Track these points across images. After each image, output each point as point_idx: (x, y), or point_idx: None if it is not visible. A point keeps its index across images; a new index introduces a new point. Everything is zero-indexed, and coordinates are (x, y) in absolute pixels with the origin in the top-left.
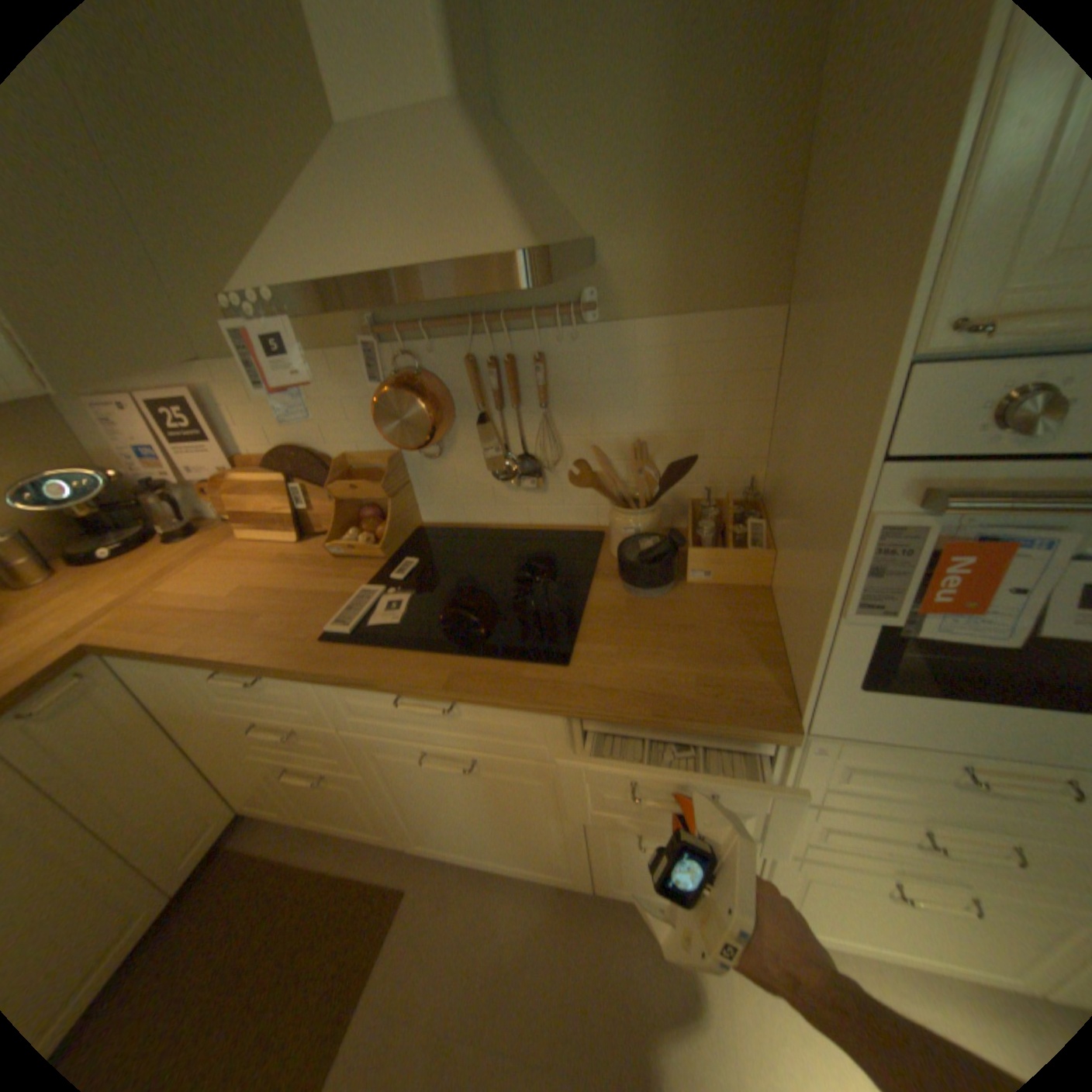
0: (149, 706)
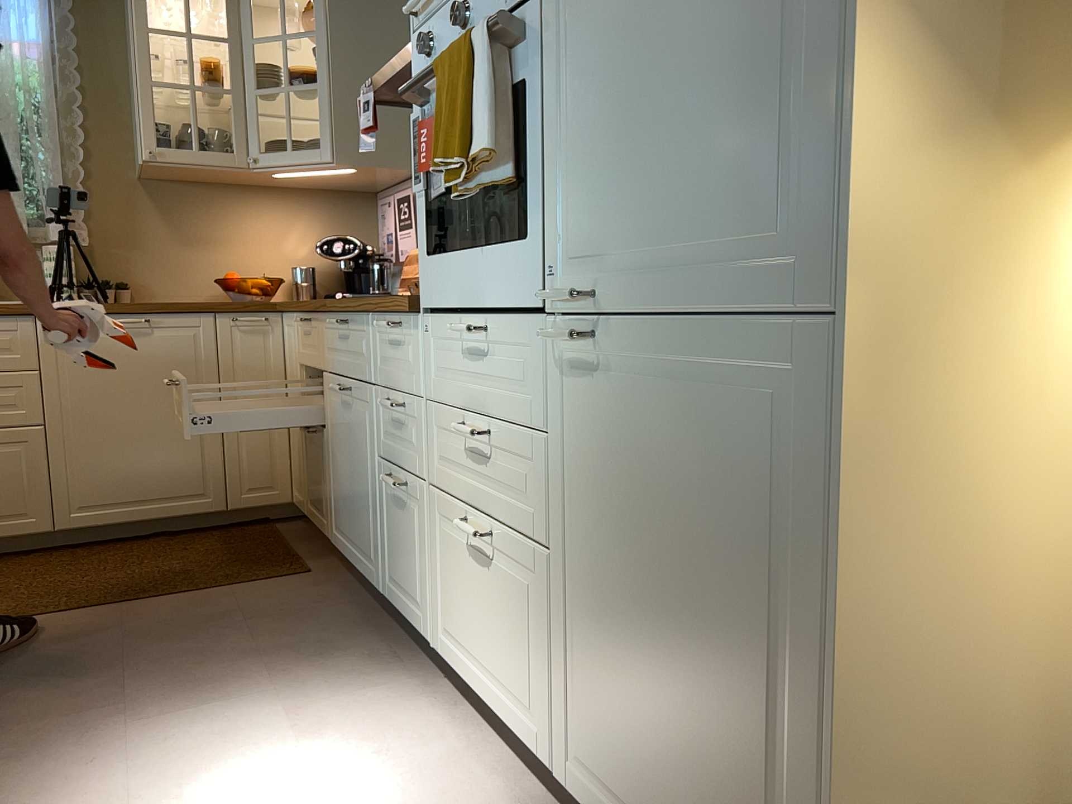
0: (286, 365)
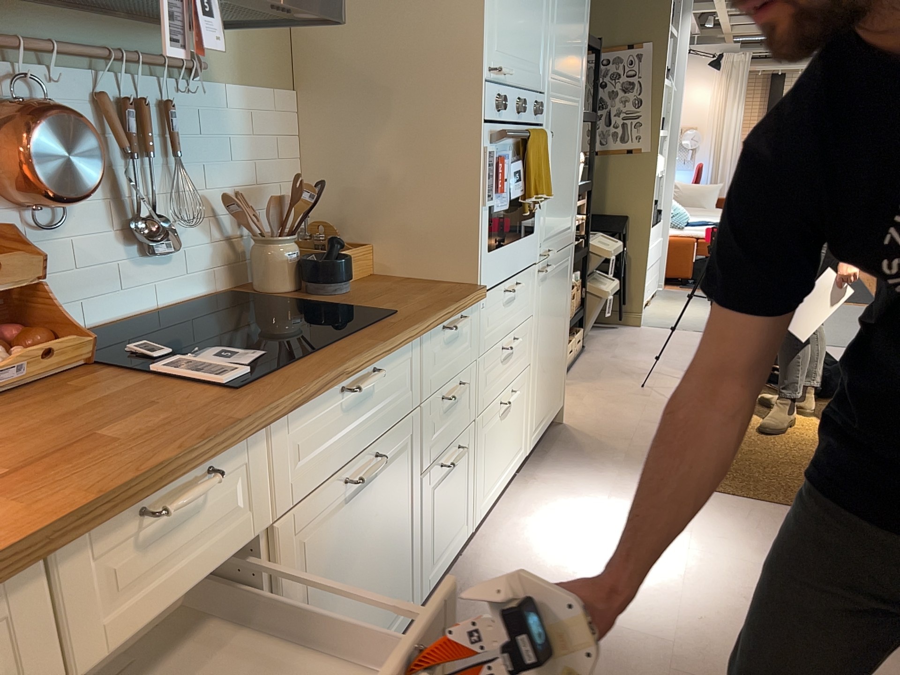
0: None
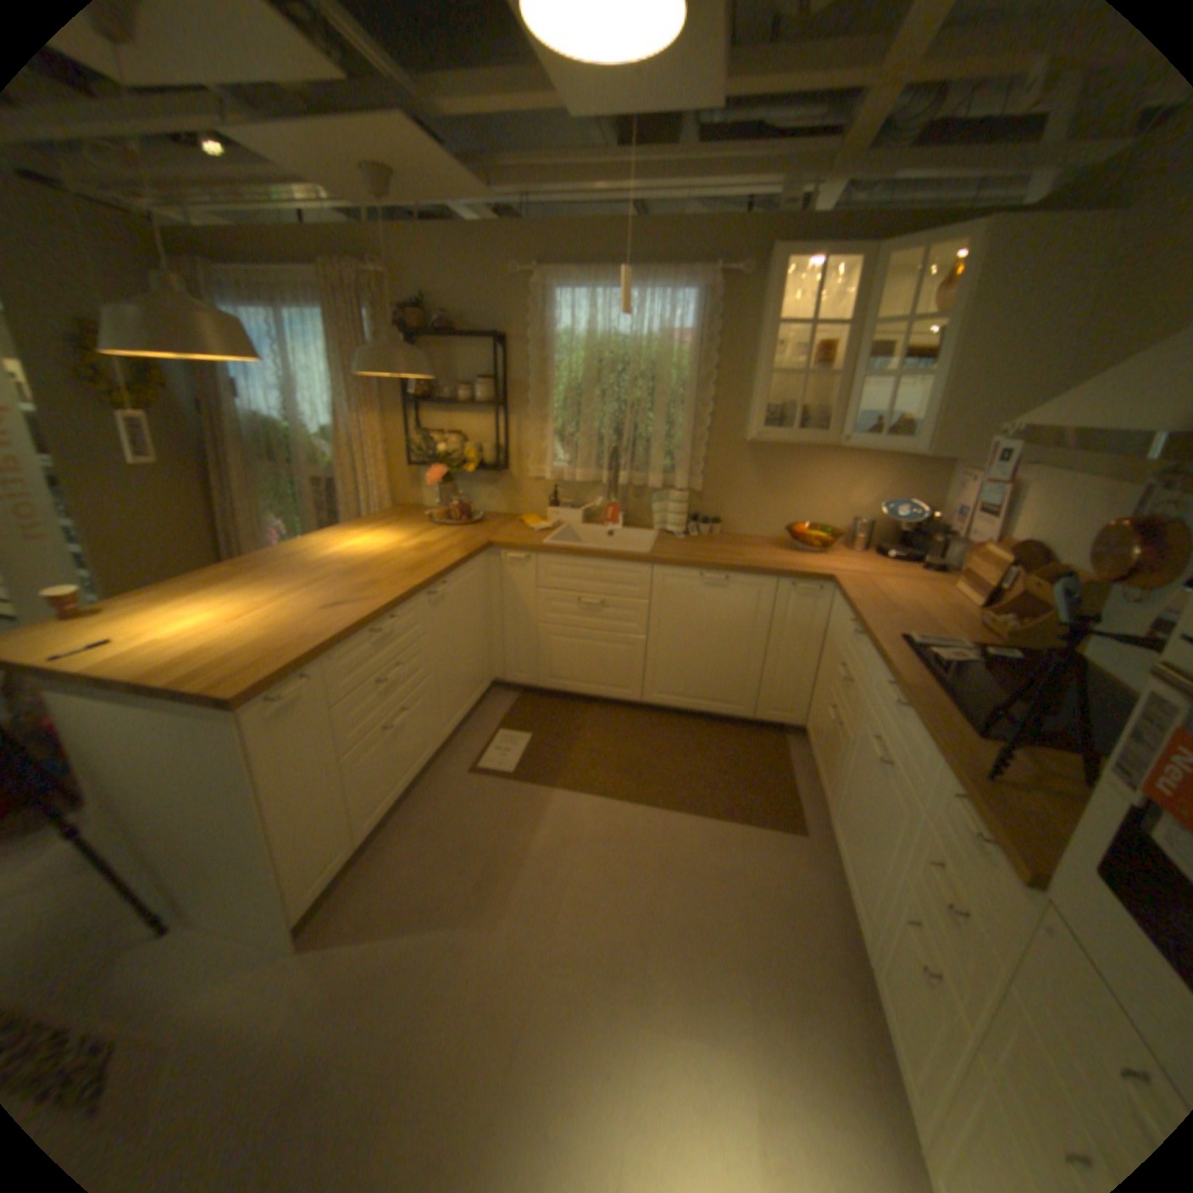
0: (829, 628)
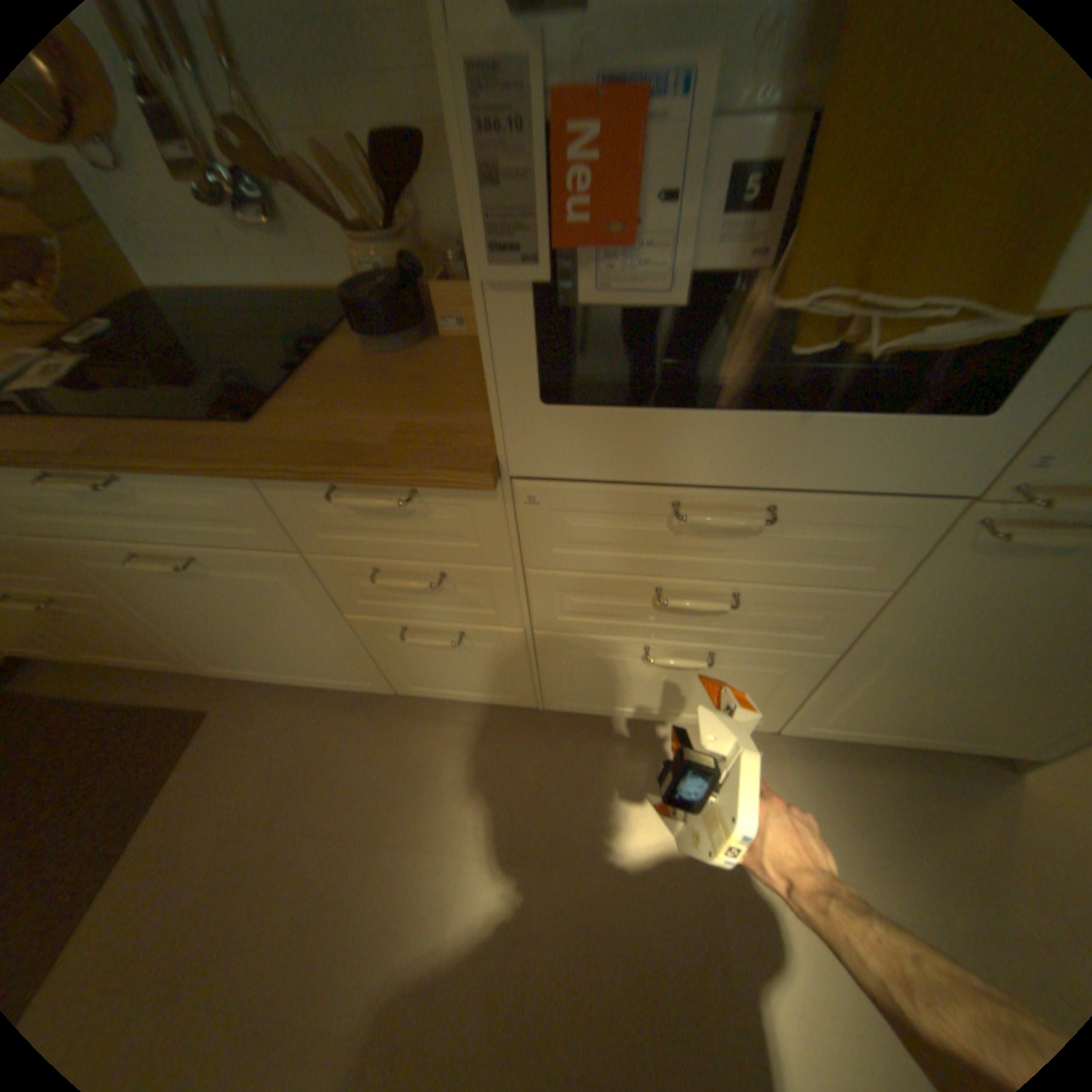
0: None
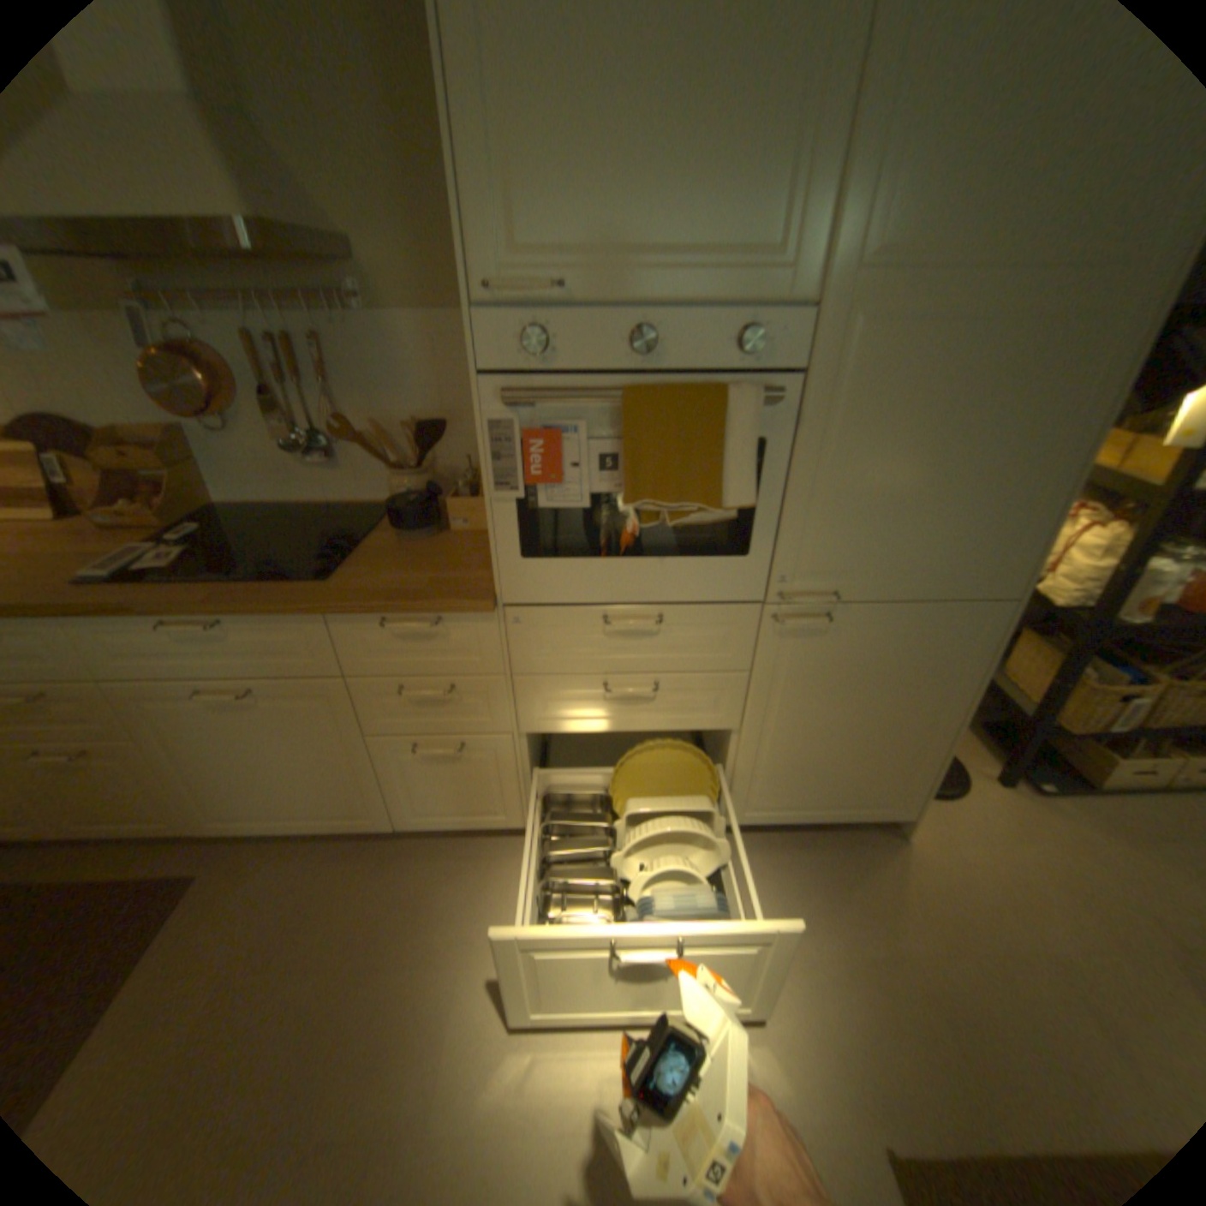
0: None
